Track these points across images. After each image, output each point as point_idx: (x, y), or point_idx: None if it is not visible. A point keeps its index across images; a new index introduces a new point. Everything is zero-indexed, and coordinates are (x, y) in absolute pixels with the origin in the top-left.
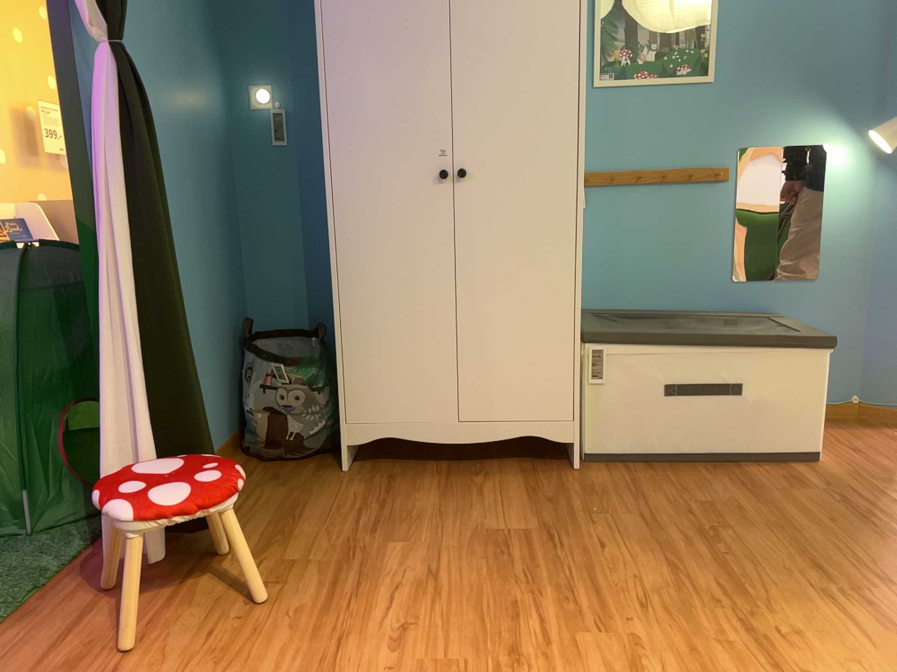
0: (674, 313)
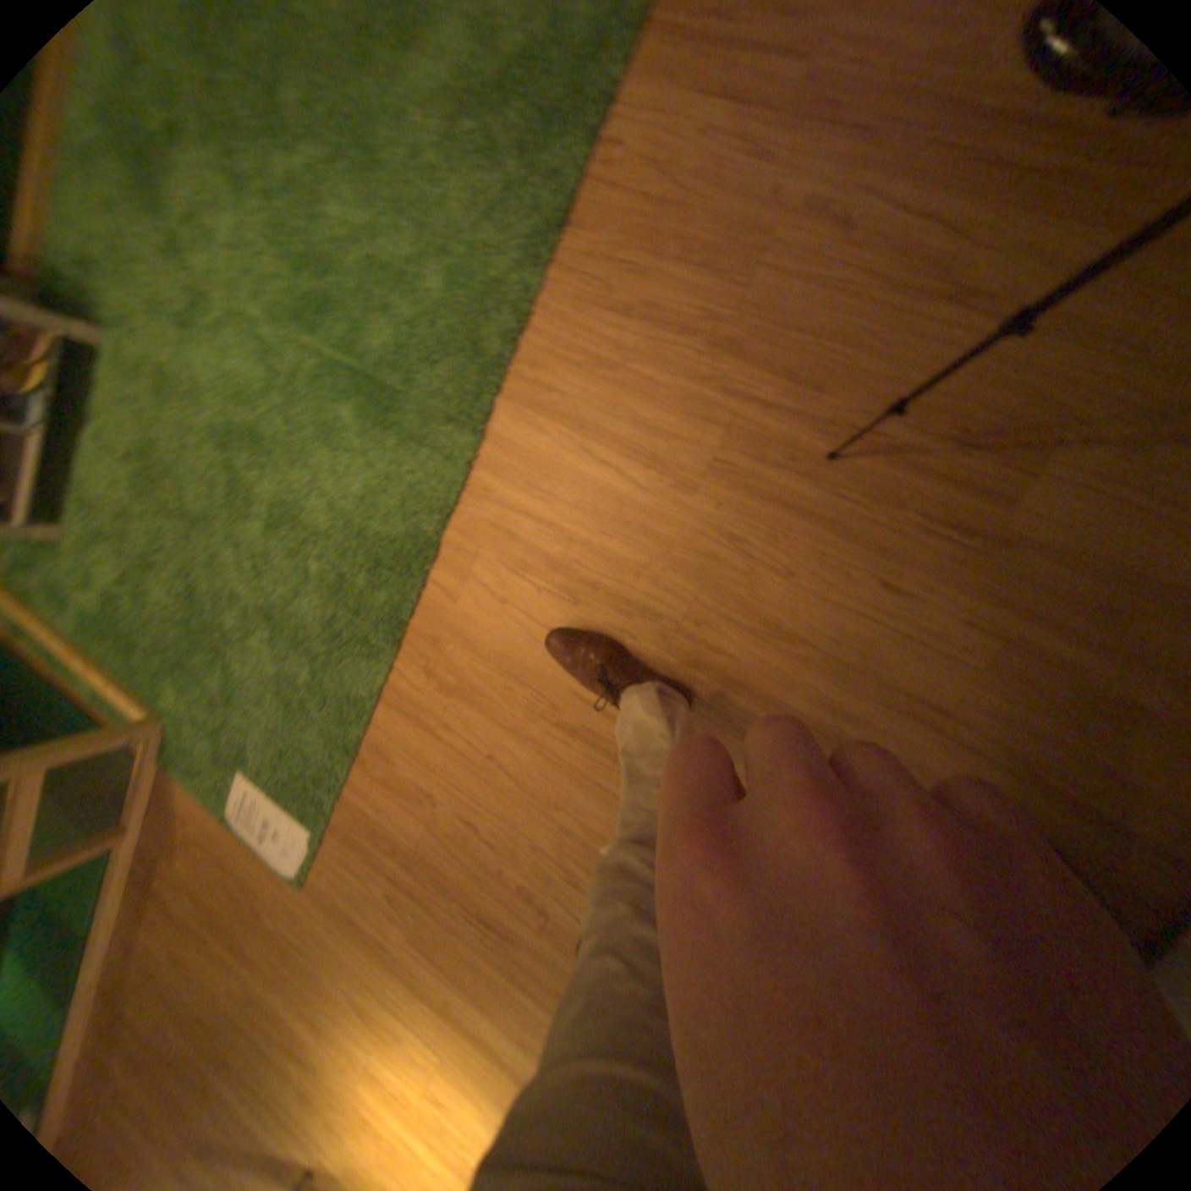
0: None
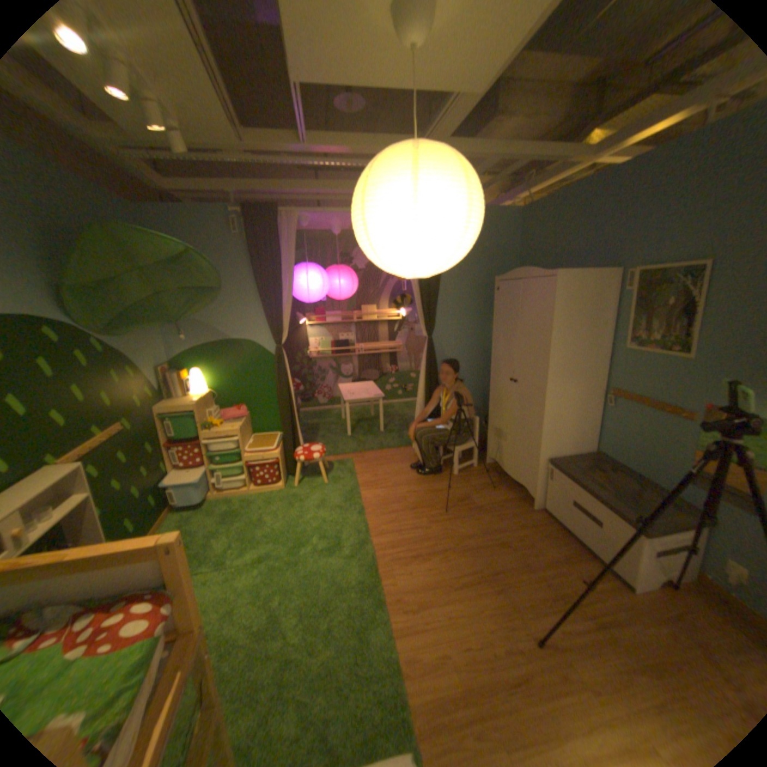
0: (650, 483)
